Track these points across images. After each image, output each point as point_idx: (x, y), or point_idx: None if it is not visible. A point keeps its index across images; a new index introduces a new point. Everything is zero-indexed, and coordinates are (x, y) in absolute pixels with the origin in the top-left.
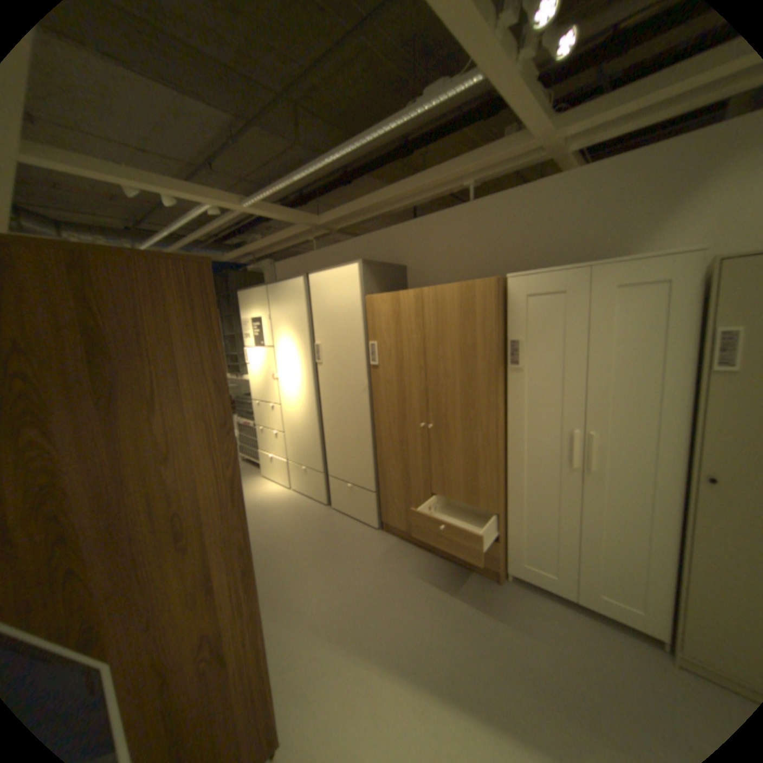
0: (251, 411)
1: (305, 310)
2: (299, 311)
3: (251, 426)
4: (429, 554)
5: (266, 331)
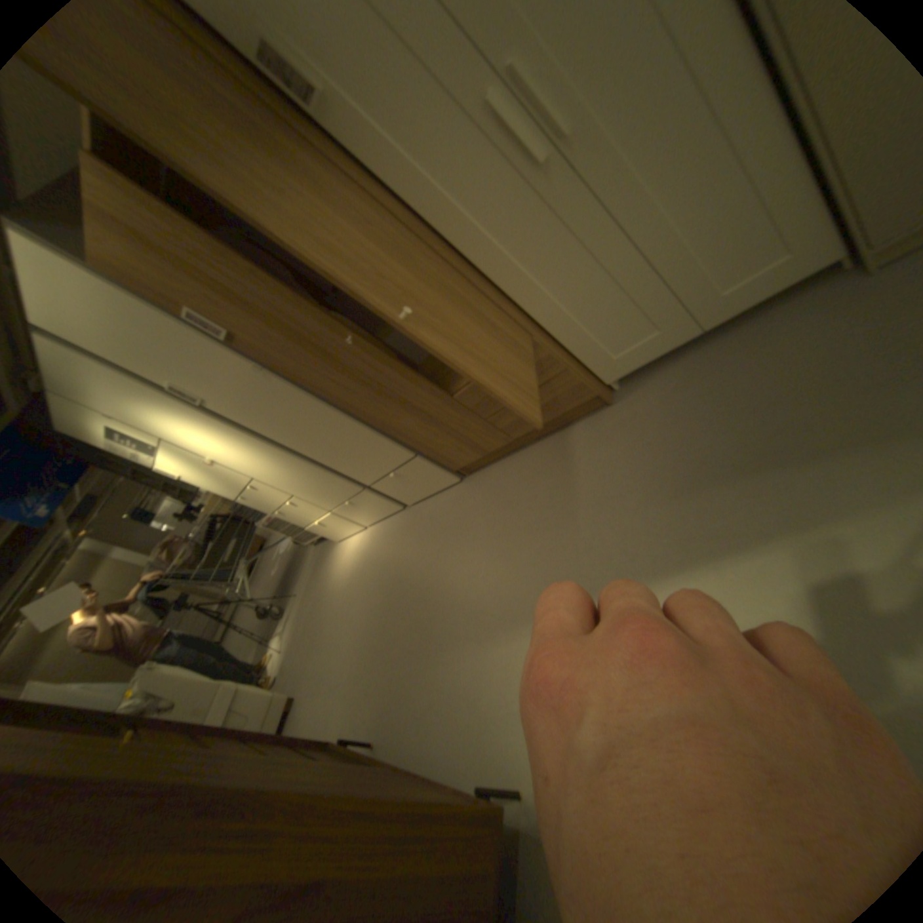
0: (253, 508)
1: (99, 367)
2: (100, 375)
3: (273, 518)
4: (523, 450)
5: (129, 433)
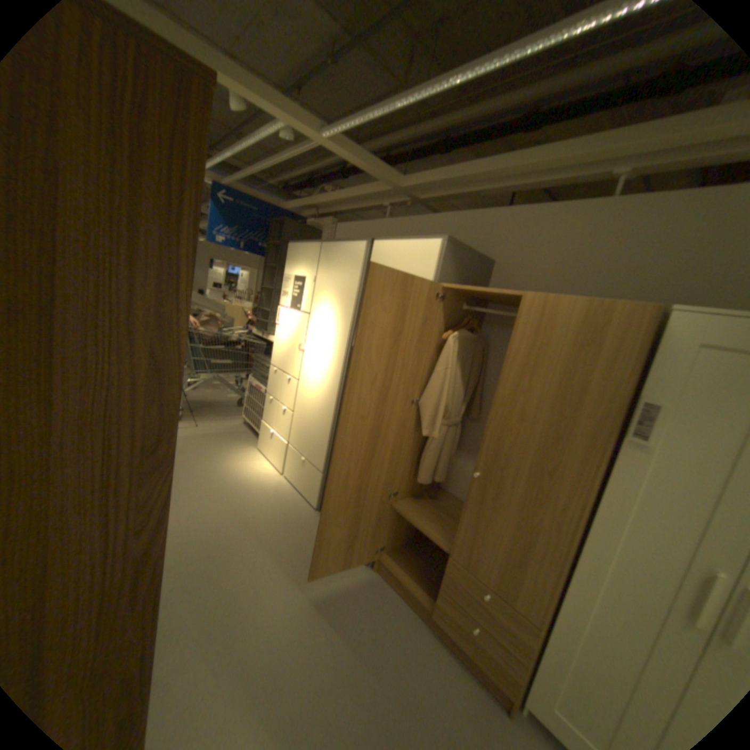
0: (265, 375)
1: (356, 281)
2: (350, 281)
3: (261, 391)
4: (422, 627)
5: (305, 294)
